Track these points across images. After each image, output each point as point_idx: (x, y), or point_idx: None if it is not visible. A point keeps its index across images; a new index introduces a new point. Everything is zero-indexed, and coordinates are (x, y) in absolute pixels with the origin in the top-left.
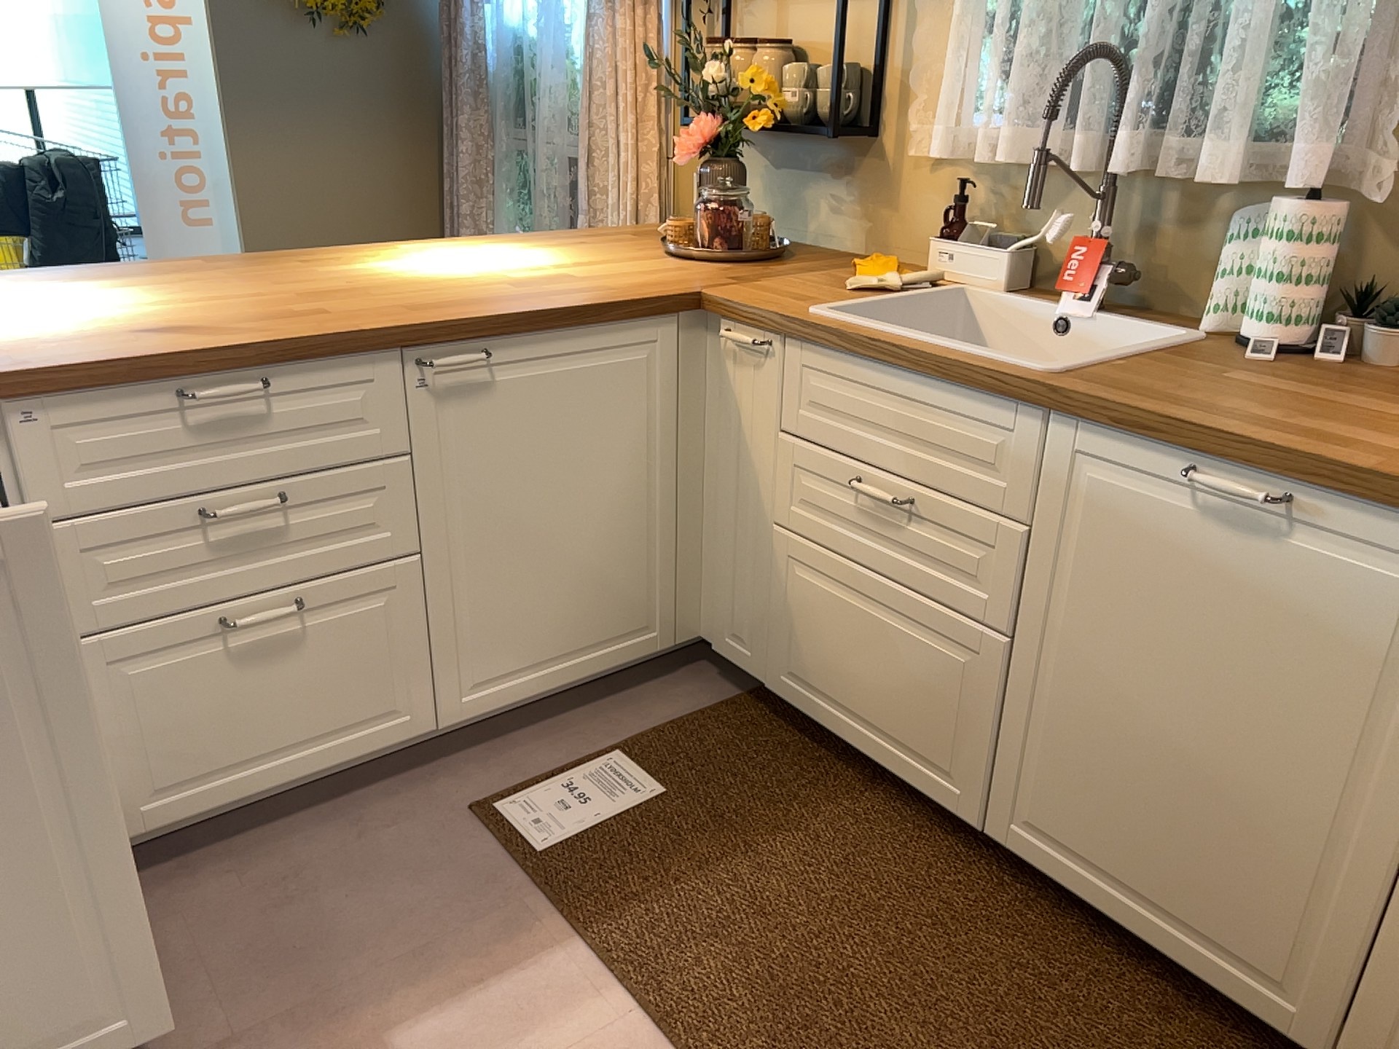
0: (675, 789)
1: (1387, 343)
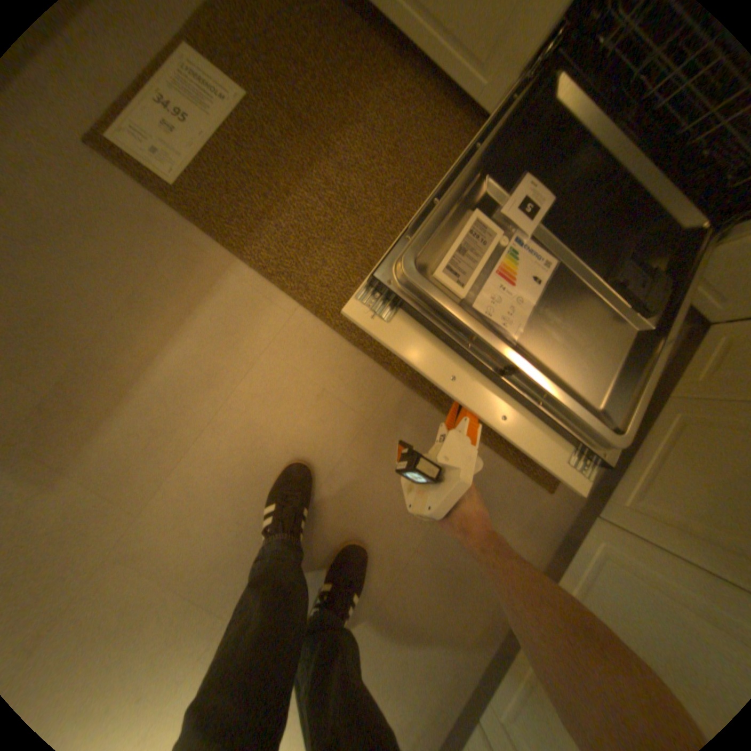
0: (254, 89)
1: None
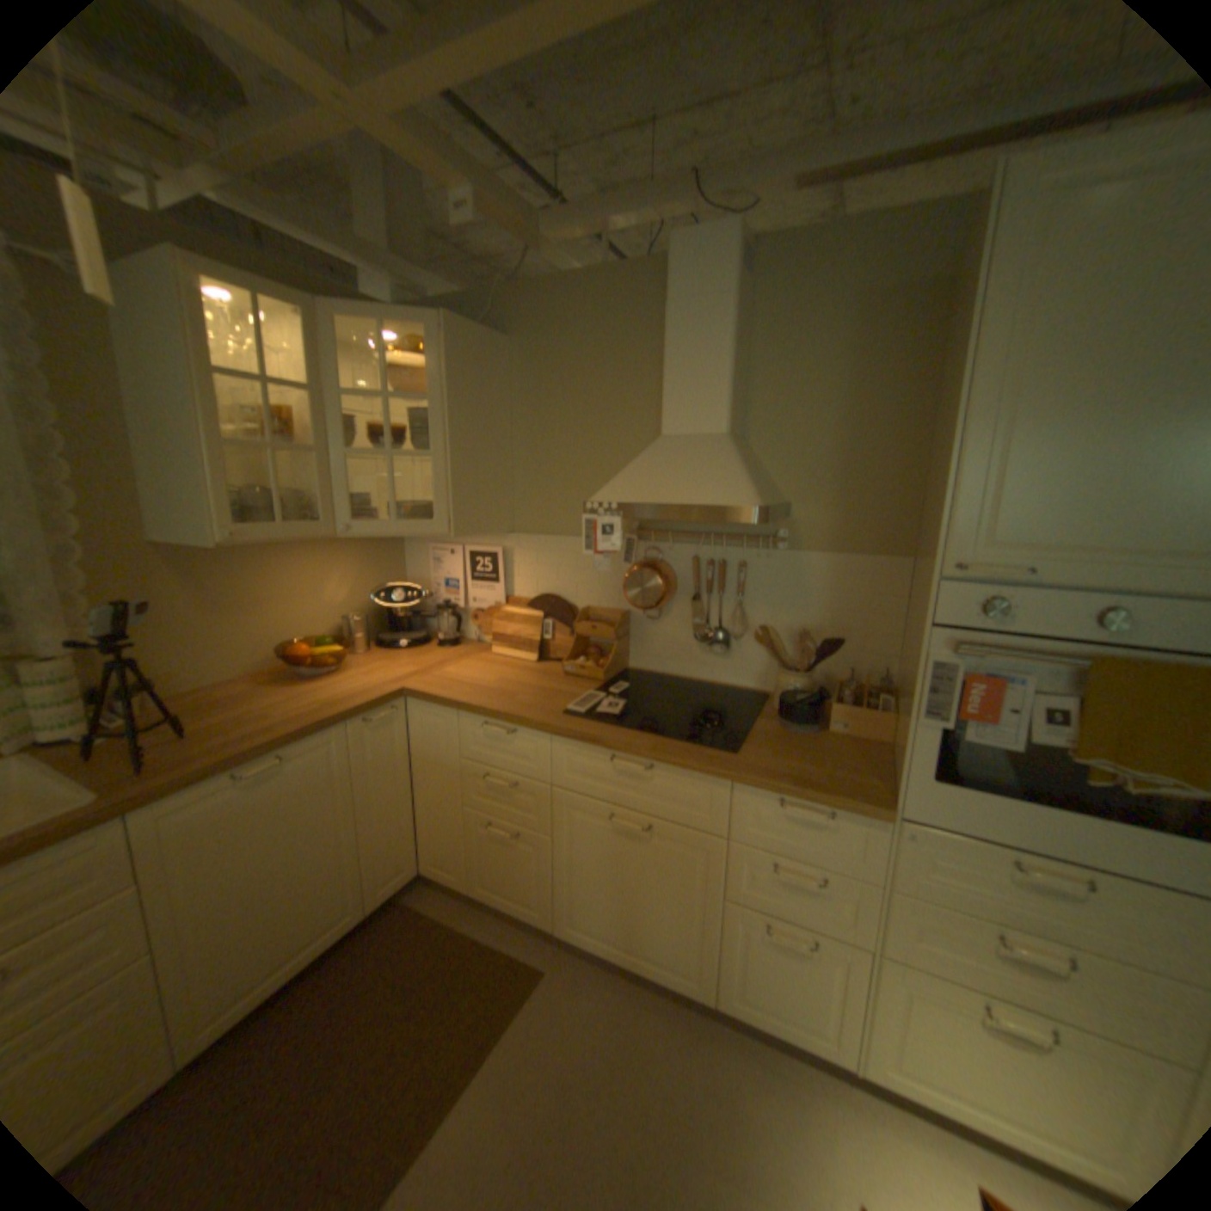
0: None
1: (138, 704)
